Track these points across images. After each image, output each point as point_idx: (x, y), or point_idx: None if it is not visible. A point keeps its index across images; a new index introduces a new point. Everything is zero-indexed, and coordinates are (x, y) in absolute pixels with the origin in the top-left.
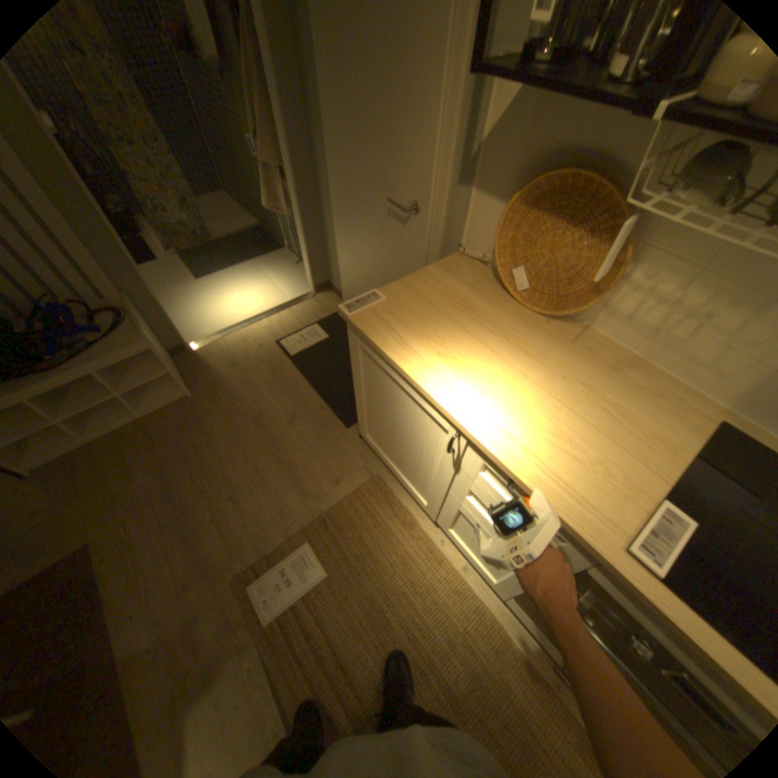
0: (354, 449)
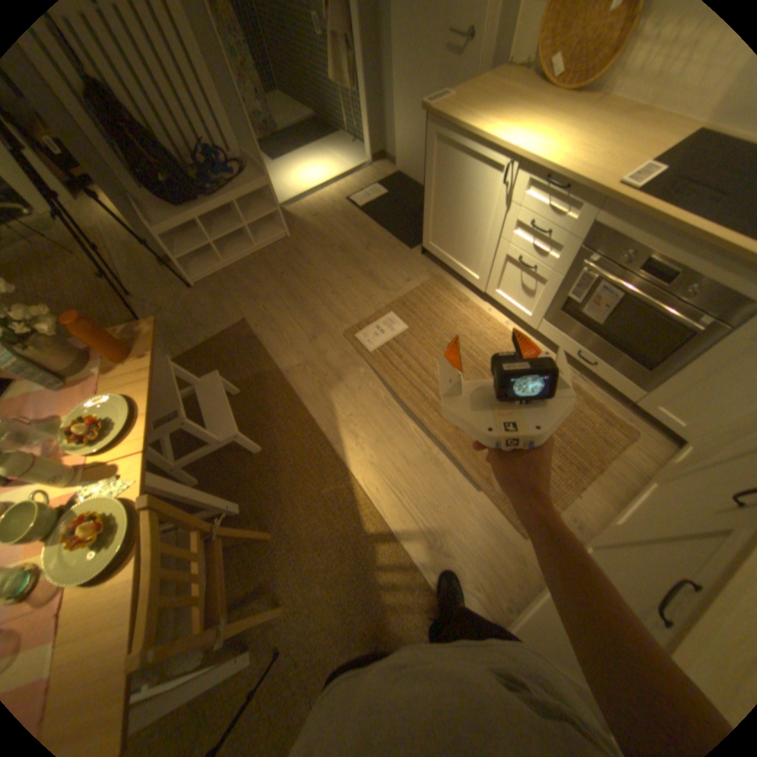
0: (418, 261)
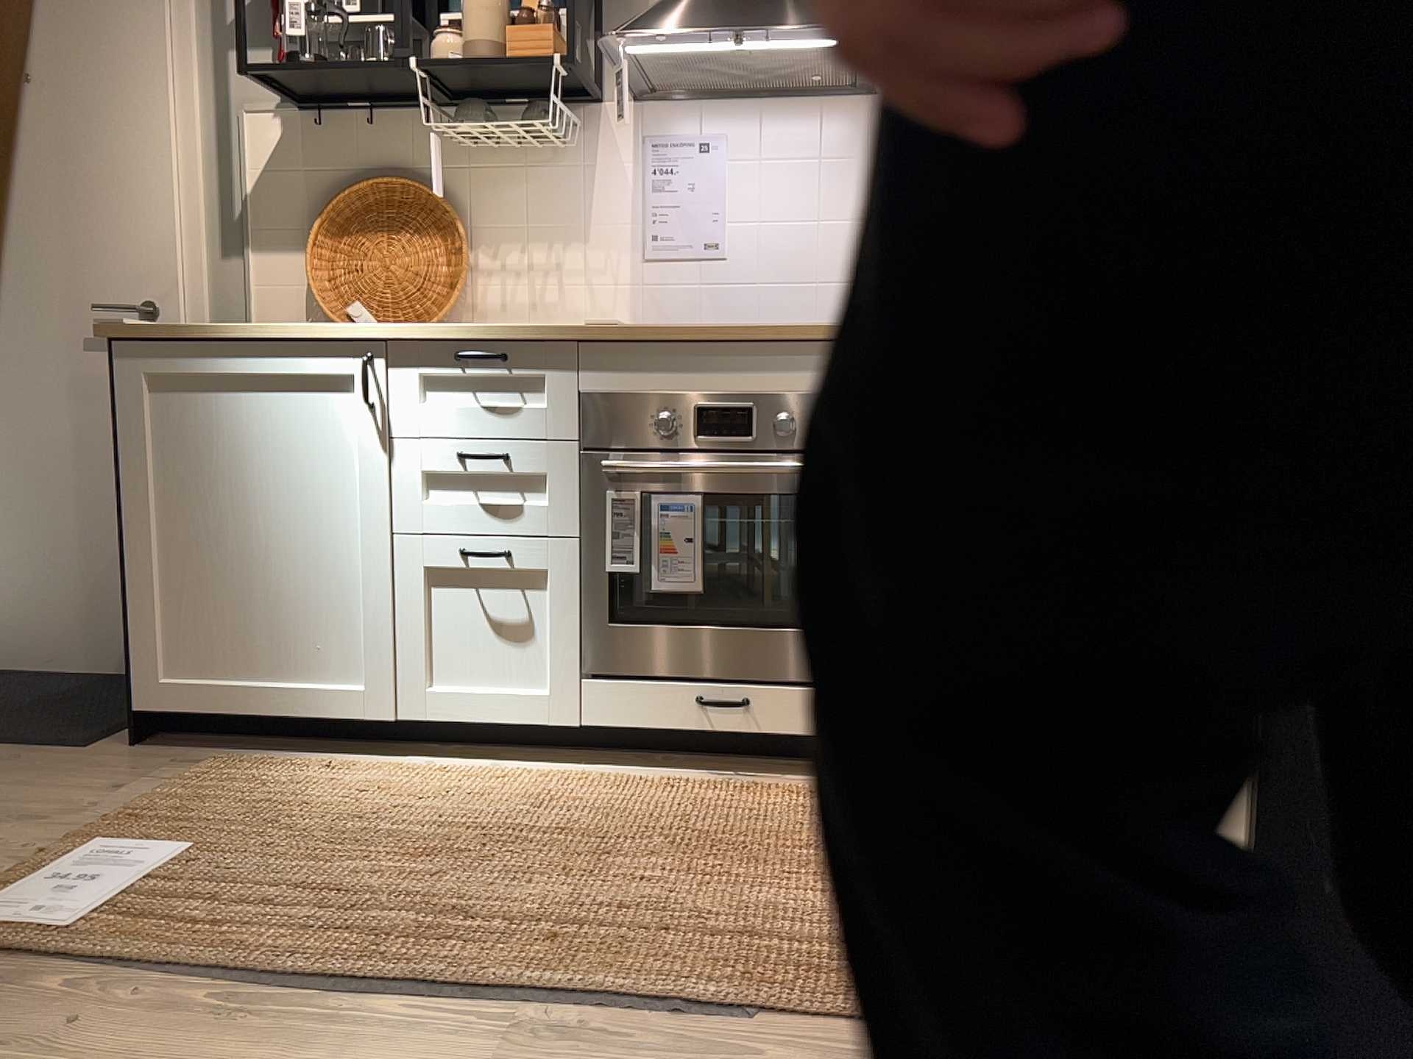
0: (128, 758)
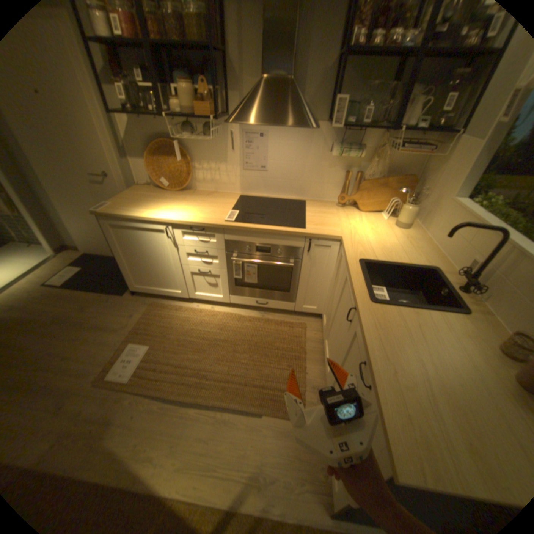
0: (132, 300)
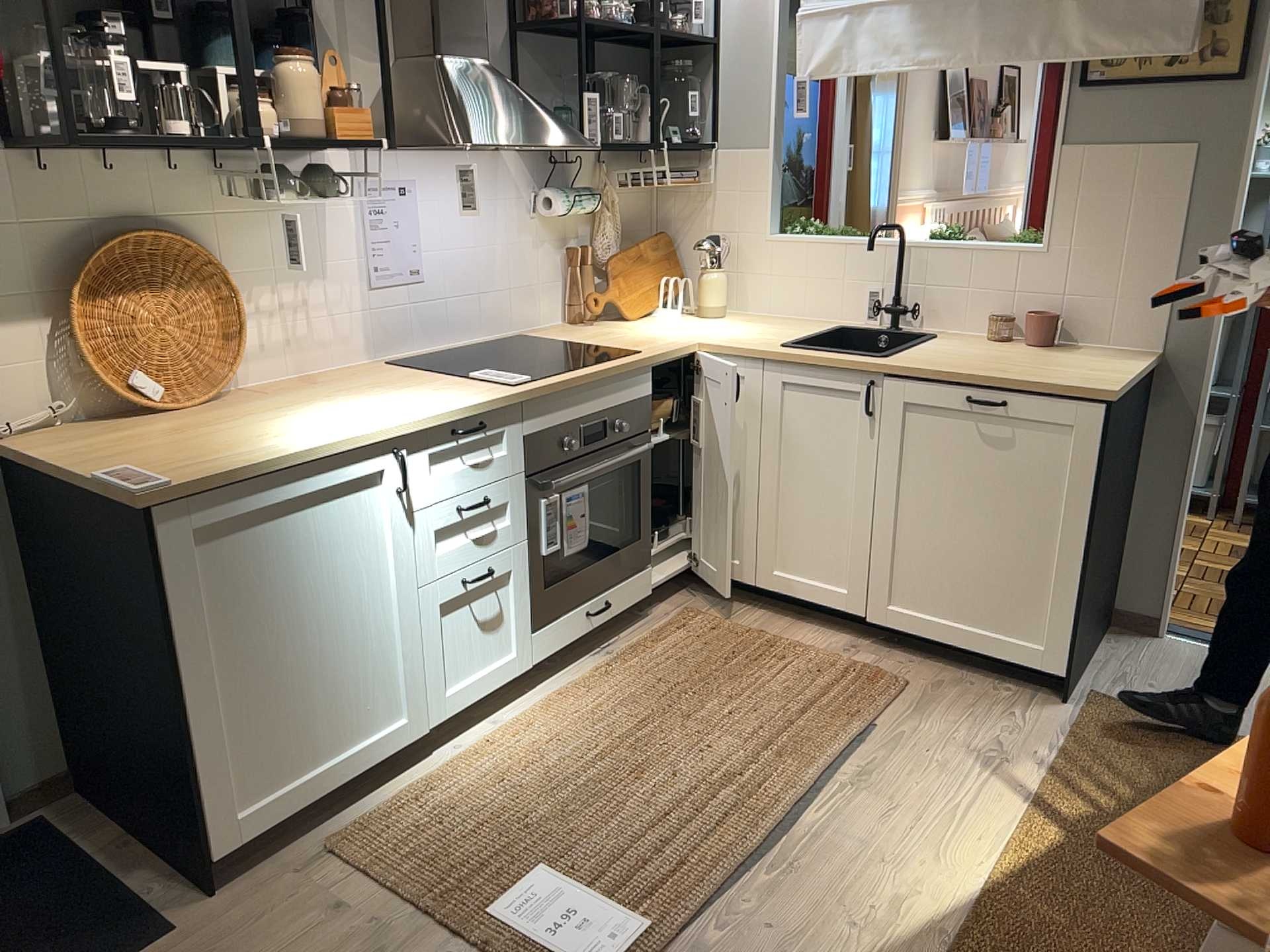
0: (246, 900)
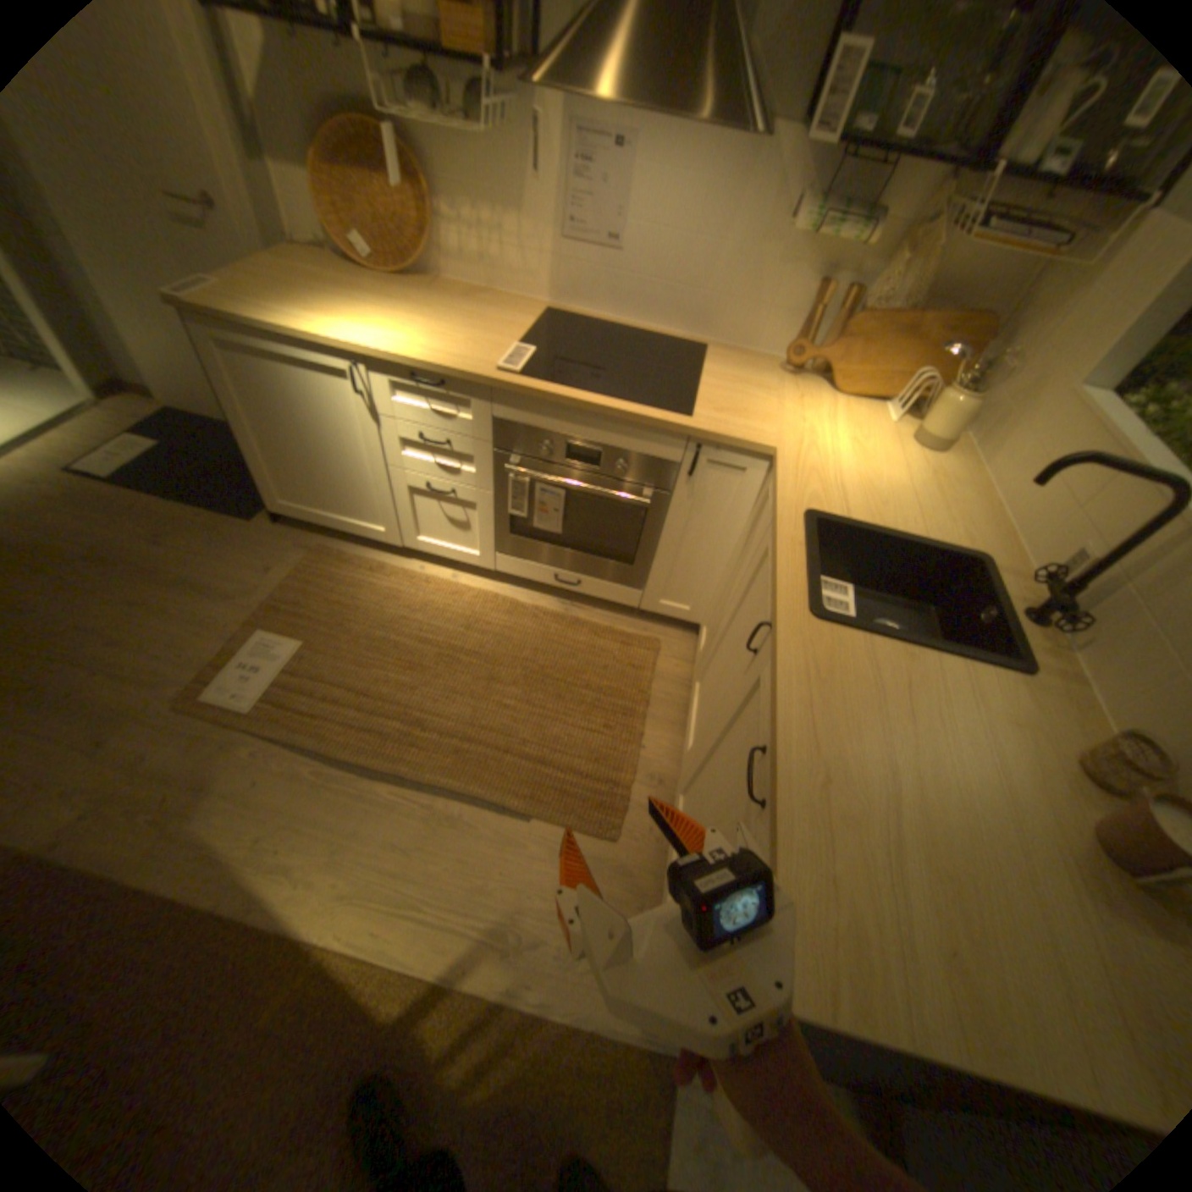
0: (273, 536)
